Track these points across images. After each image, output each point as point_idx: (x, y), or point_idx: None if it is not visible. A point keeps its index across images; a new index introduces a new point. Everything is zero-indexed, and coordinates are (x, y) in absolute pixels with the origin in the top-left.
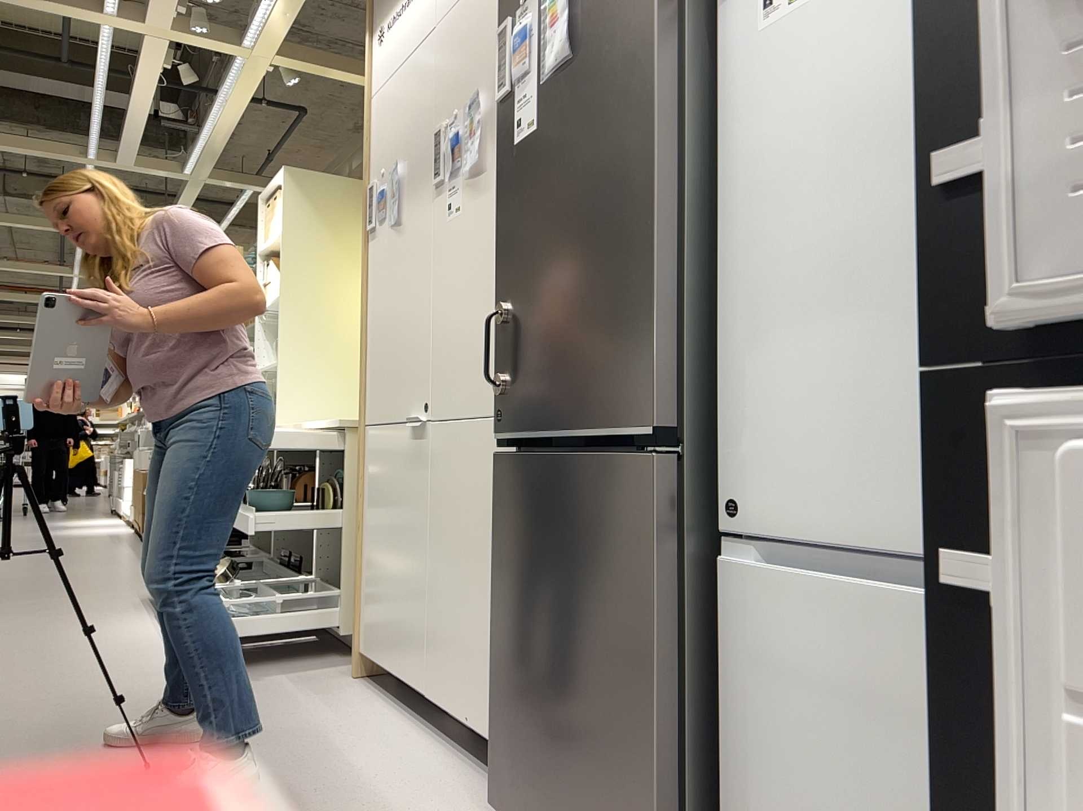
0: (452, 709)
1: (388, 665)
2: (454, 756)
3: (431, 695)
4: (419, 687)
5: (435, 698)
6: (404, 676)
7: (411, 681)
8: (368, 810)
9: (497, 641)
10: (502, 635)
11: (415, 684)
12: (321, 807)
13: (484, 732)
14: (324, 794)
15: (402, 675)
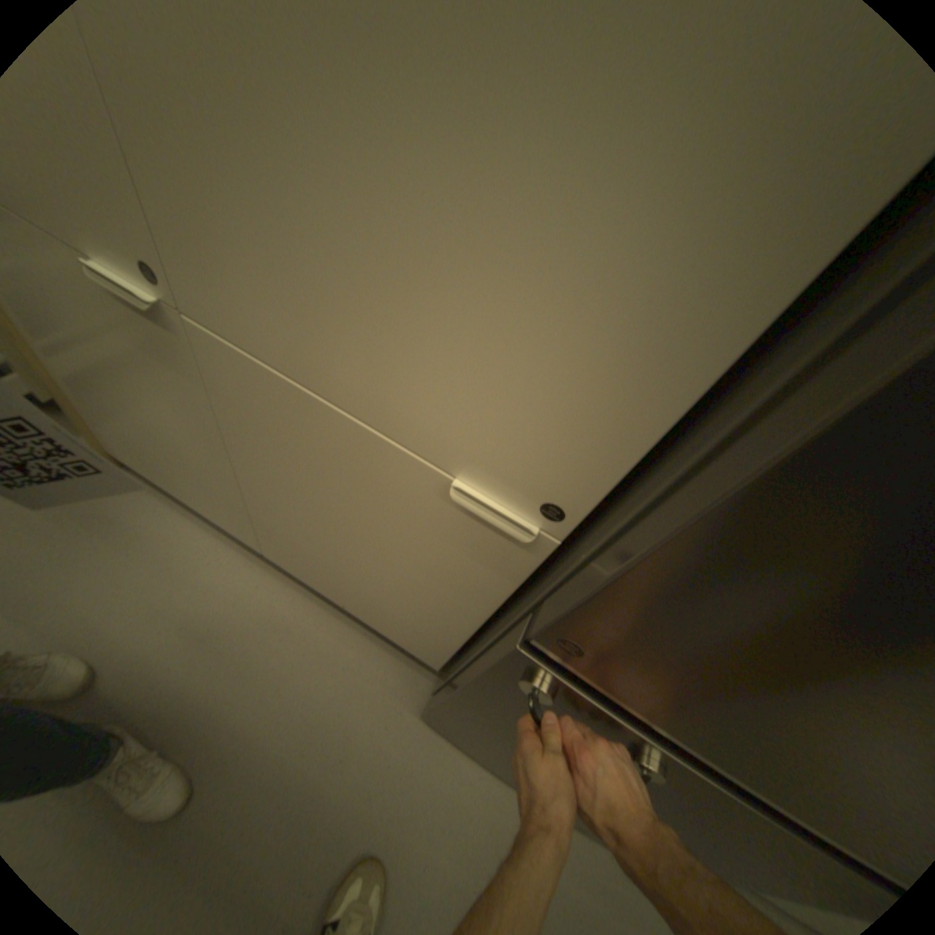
0: (315, 587)
1: (178, 496)
2: (325, 609)
3: (274, 559)
4: (249, 543)
5: (282, 565)
6: (217, 522)
7: (231, 531)
8: (305, 753)
9: (463, 706)
10: (477, 715)
11: (241, 538)
12: (256, 775)
13: (373, 626)
14: (242, 747)
15: (210, 517)
